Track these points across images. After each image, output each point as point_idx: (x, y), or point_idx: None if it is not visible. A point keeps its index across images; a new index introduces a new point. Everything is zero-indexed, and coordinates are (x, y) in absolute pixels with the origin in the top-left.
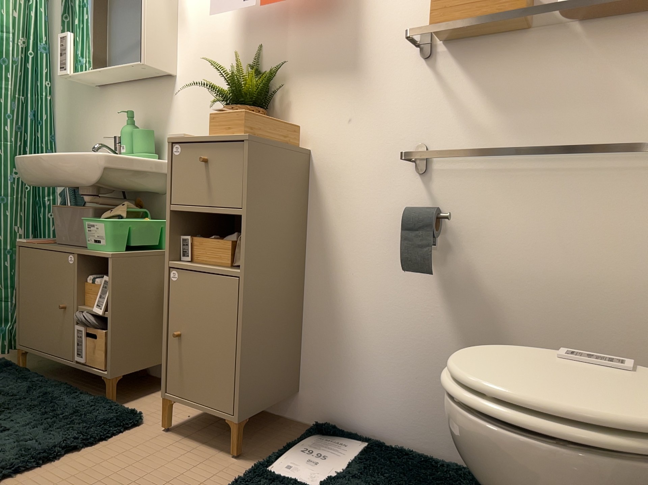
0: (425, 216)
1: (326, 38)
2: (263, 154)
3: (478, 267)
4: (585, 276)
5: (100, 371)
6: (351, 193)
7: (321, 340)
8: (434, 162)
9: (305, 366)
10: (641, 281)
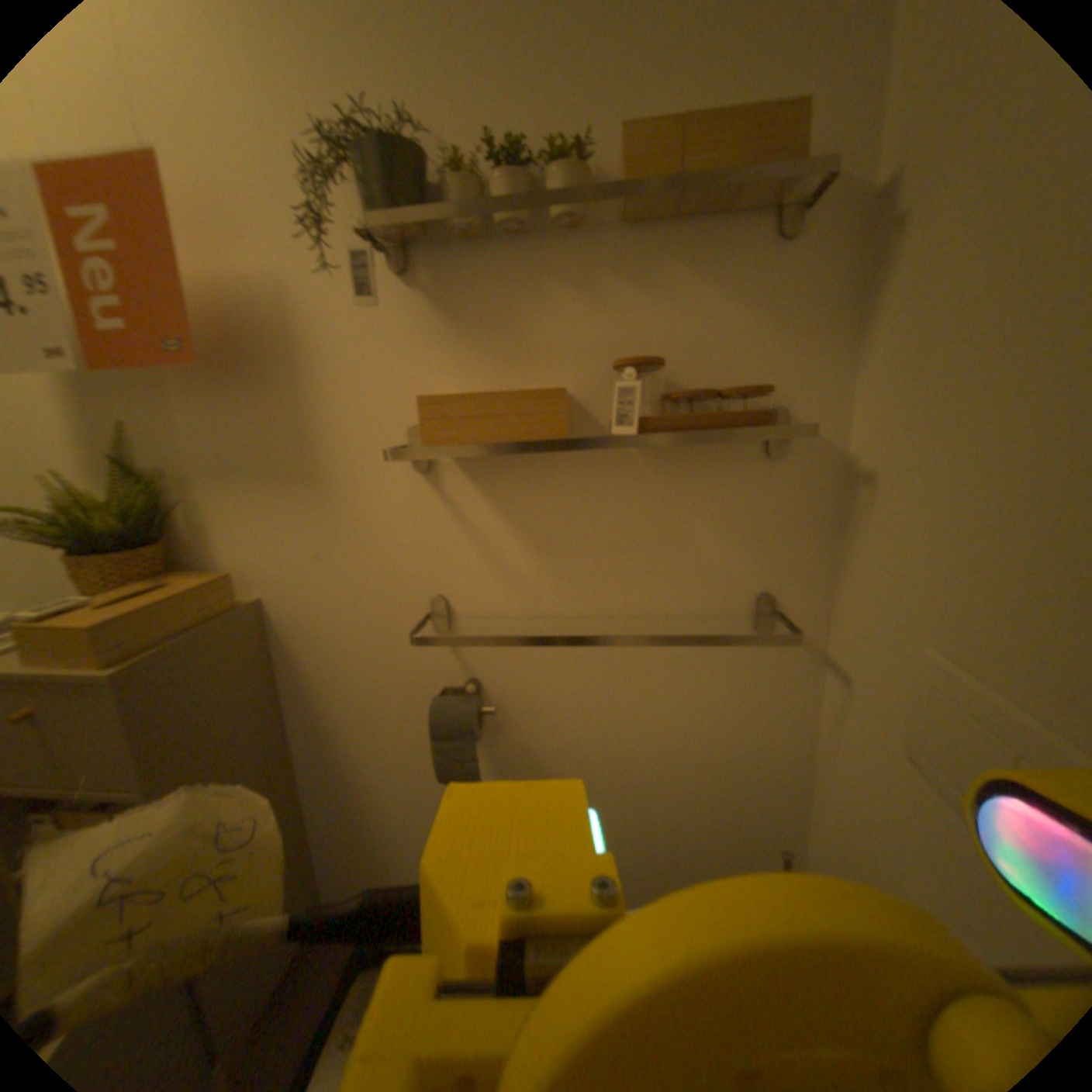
0: (465, 721)
1: (245, 416)
2: (152, 681)
3: (542, 749)
4: (671, 753)
5: None
6: (343, 661)
7: (340, 851)
8: (463, 618)
9: (323, 883)
10: (732, 754)
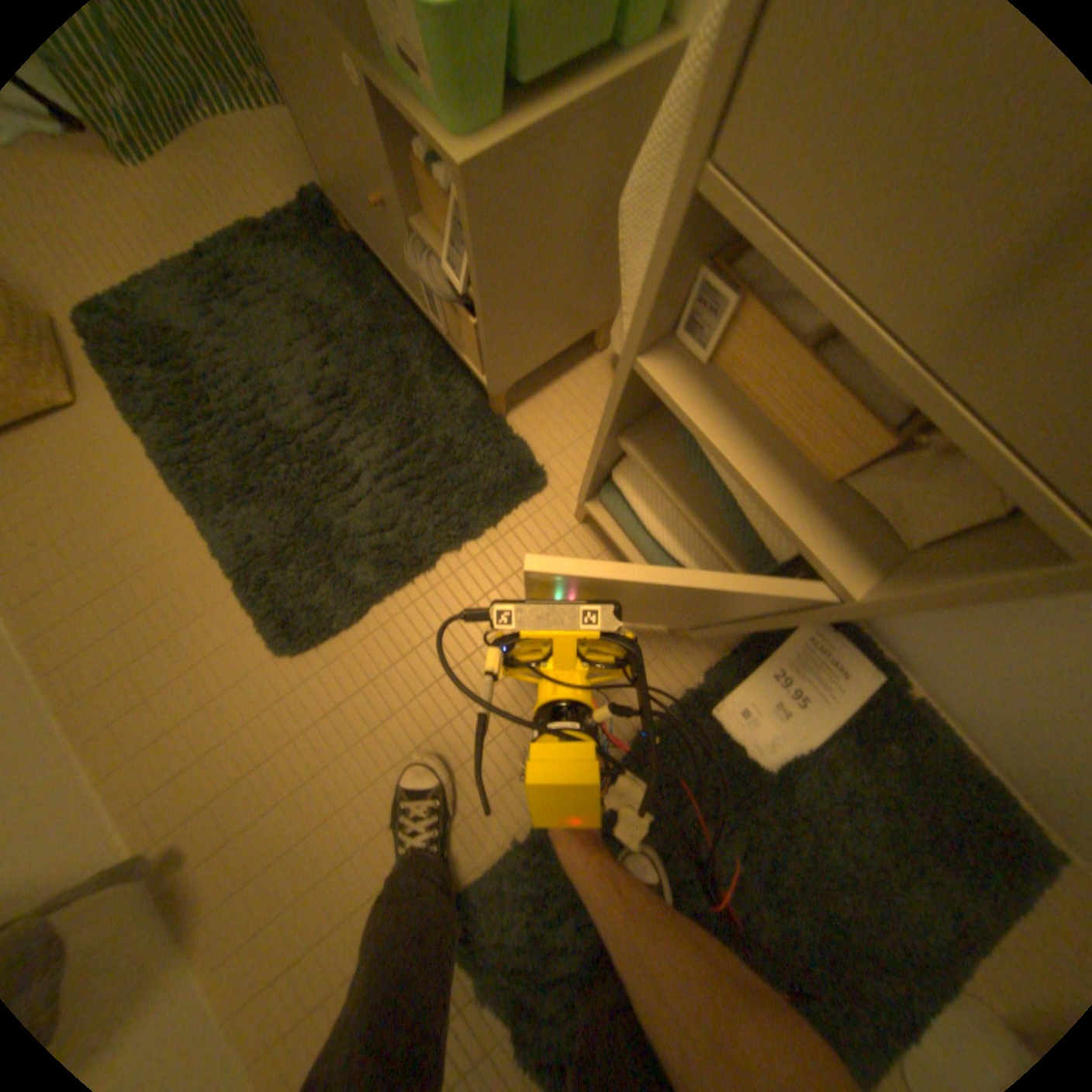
0: None
1: None
2: None
3: None
4: None
5: (470, 364)
6: None
7: None
8: None
9: None
10: None
